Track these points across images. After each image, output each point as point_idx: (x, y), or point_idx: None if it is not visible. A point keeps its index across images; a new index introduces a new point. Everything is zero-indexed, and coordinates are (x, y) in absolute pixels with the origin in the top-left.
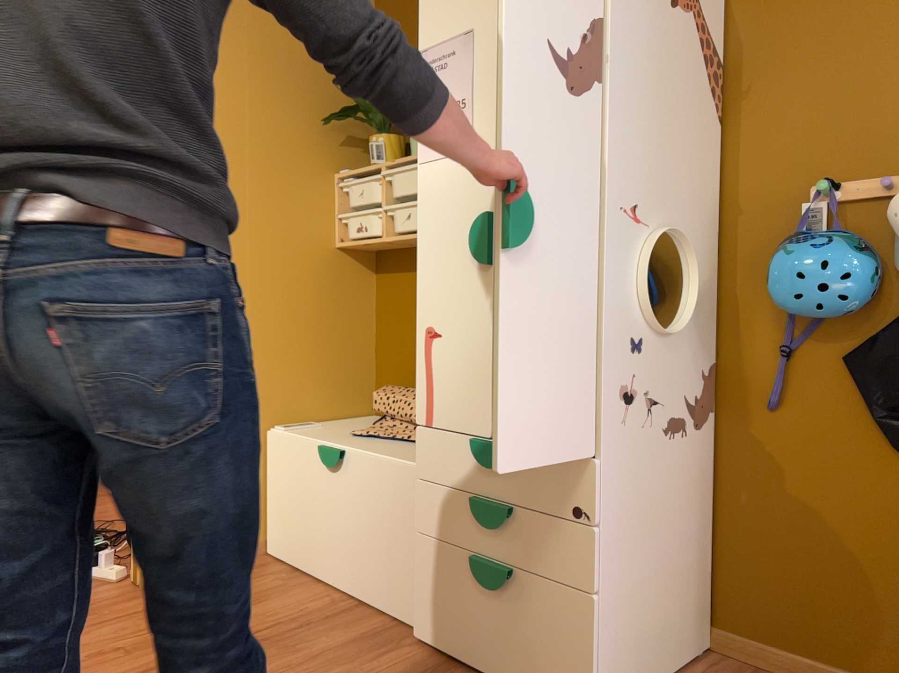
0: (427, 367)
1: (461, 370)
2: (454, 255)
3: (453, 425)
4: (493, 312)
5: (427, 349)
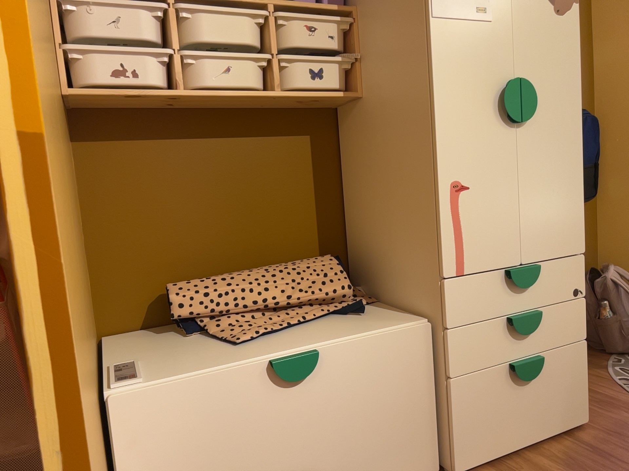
0: (455, 220)
1: (492, 215)
2: (479, 114)
3: (486, 265)
4: (517, 163)
5: (454, 203)
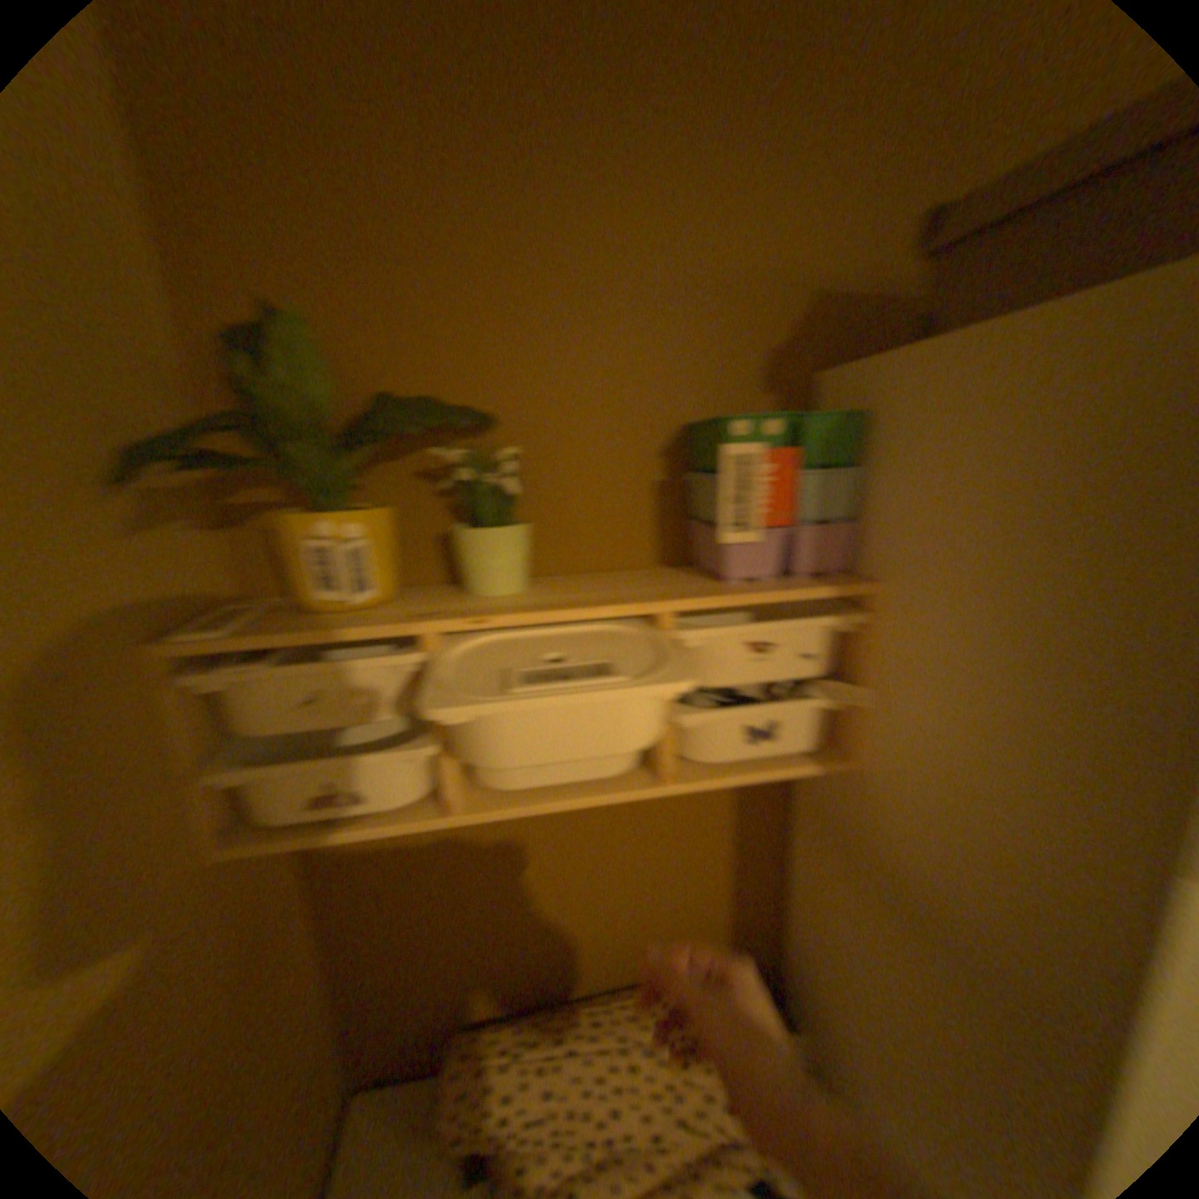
0: None
1: None
2: None
3: None
4: None
5: None
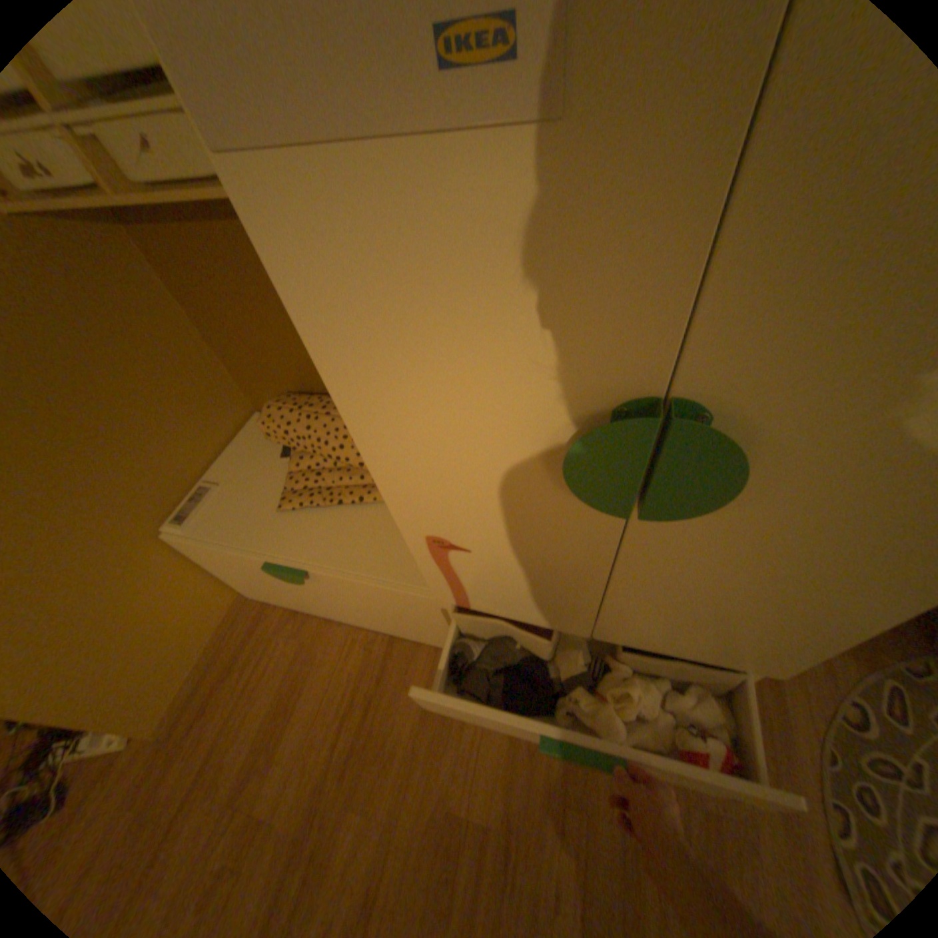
0: (443, 568)
1: (526, 587)
2: (486, 458)
3: (511, 615)
4: (614, 555)
5: (437, 554)
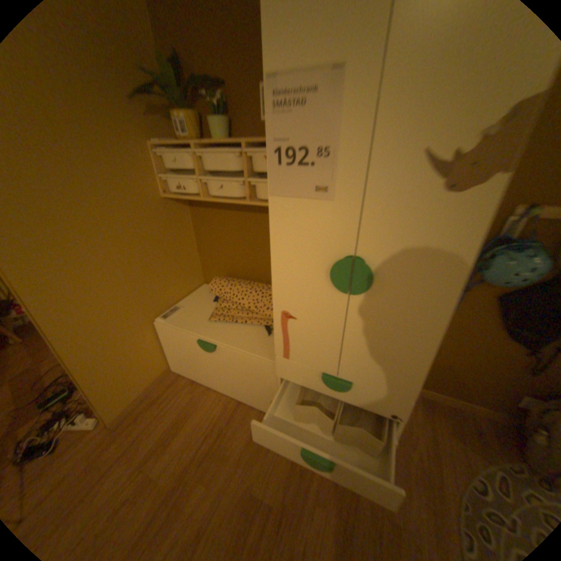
0: (283, 331)
1: (314, 340)
2: (309, 275)
3: (305, 363)
4: (345, 318)
5: (283, 322)
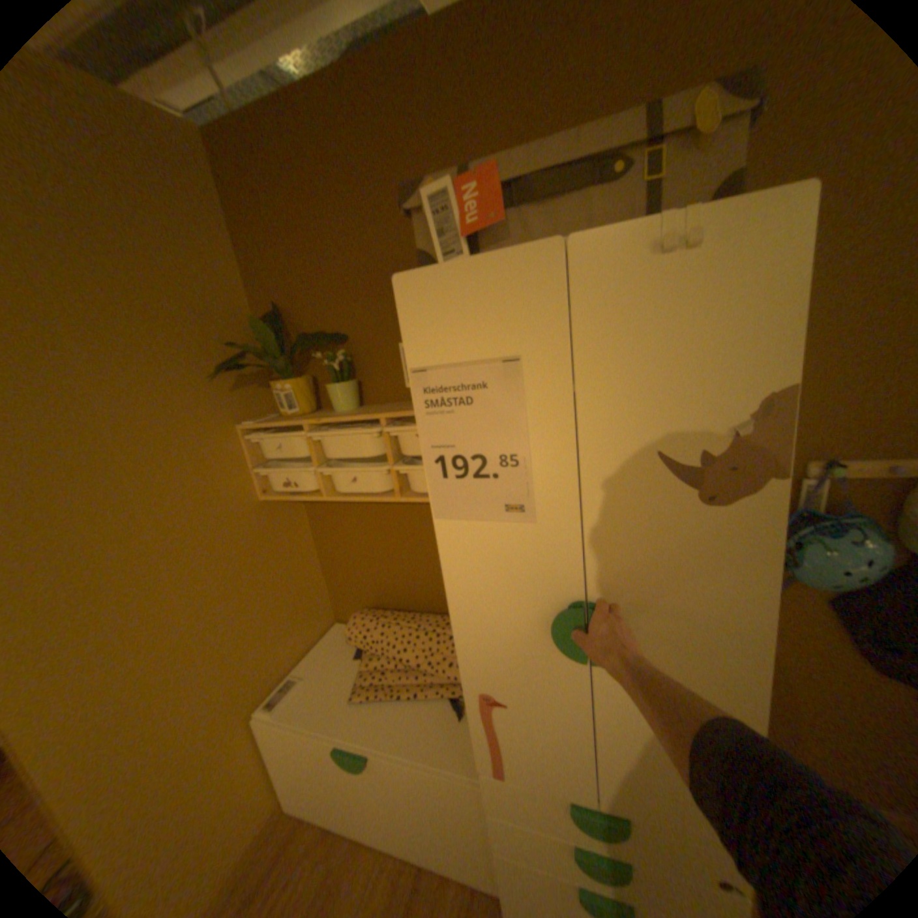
0: (487, 729)
1: (544, 744)
2: (517, 633)
3: (536, 786)
4: (591, 703)
5: (484, 713)
